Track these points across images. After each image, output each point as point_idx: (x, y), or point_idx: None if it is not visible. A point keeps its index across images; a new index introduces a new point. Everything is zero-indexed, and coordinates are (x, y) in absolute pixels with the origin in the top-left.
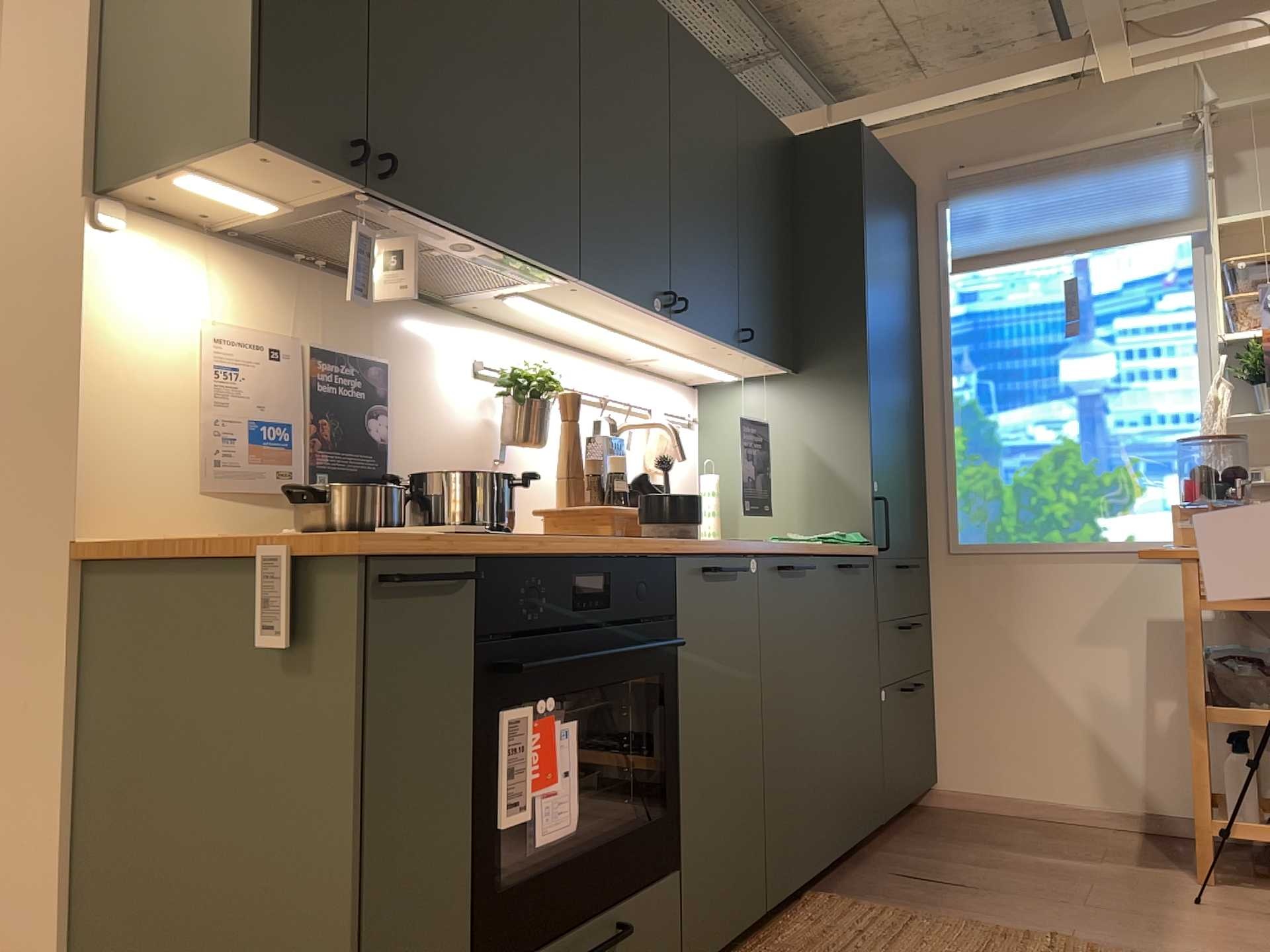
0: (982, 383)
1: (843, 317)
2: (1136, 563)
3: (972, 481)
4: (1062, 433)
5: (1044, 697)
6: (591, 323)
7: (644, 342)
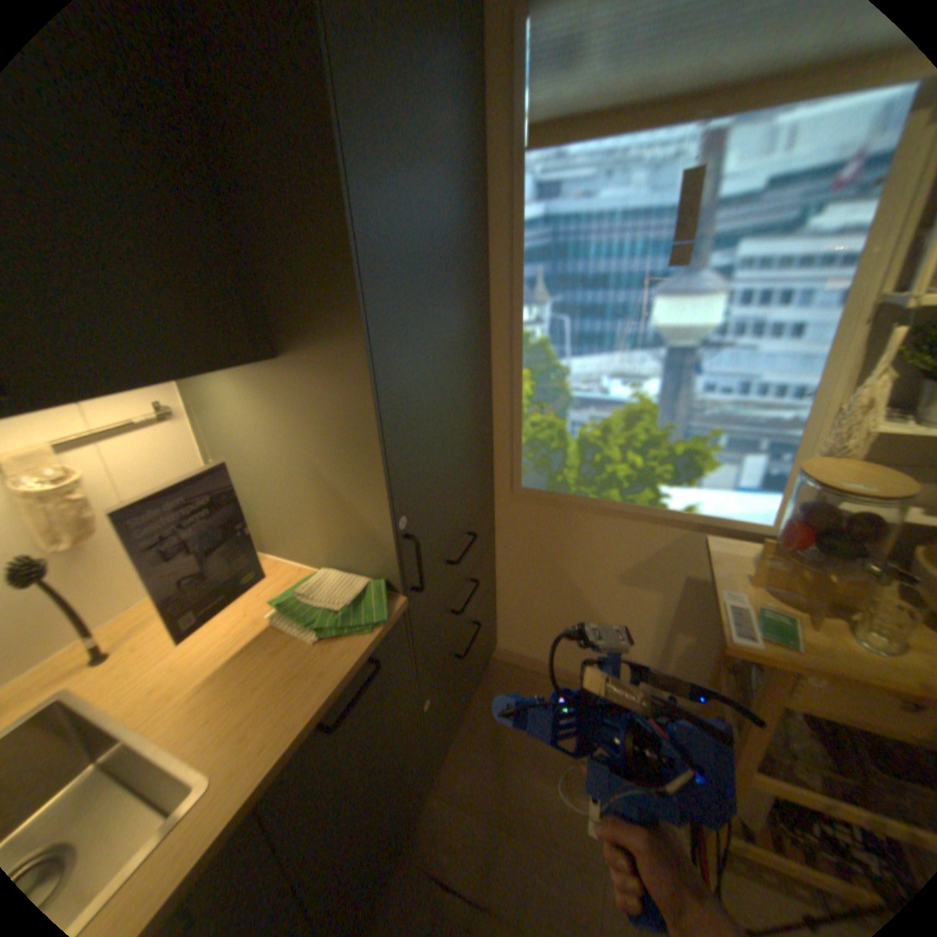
0: (557, 319)
1: (320, 267)
2: (689, 533)
3: (536, 430)
4: (640, 391)
5: (583, 613)
6: None
7: None
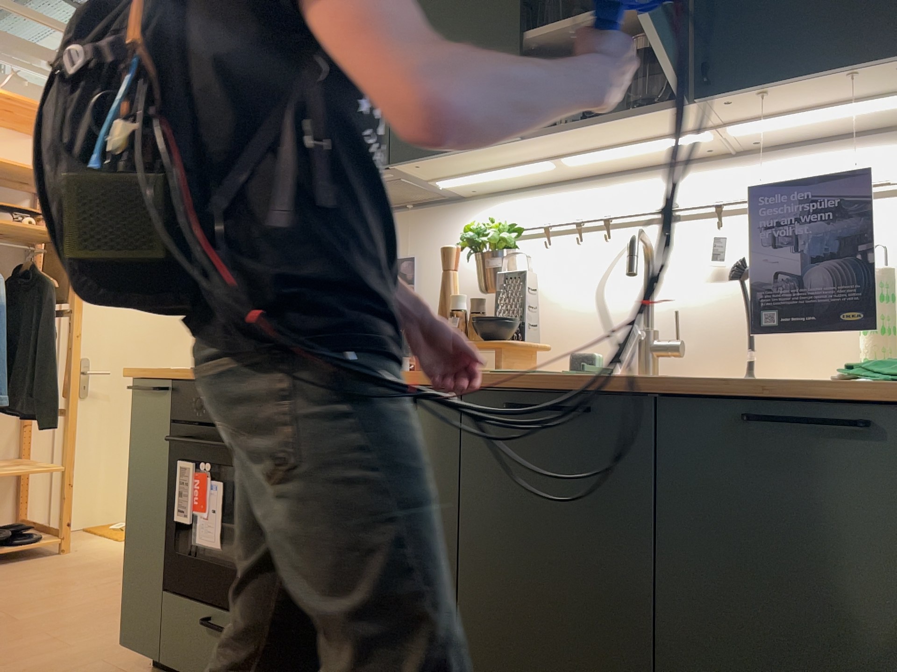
0: None
1: None
2: None
3: None
4: None
5: None
6: (524, 167)
7: (616, 150)
